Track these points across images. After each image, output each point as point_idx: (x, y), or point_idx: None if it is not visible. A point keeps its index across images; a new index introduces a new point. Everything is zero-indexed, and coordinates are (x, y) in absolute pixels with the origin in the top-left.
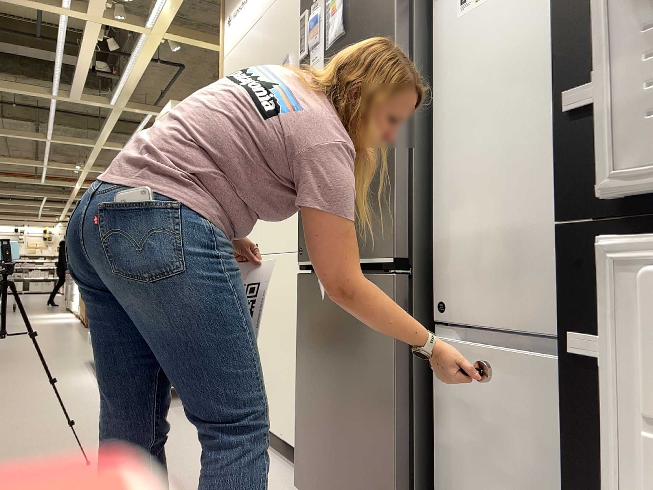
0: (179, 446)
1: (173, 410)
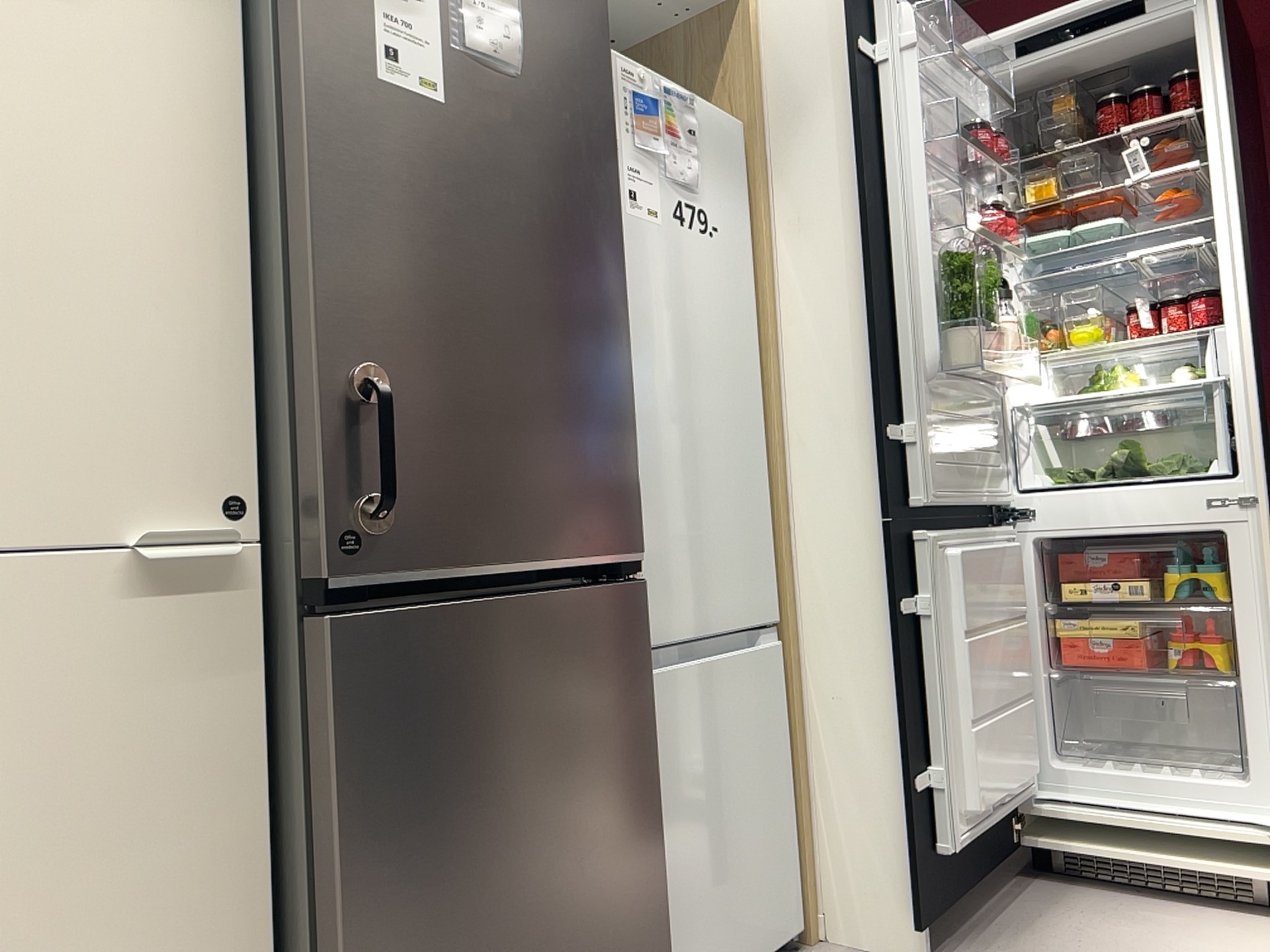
0: None
1: None
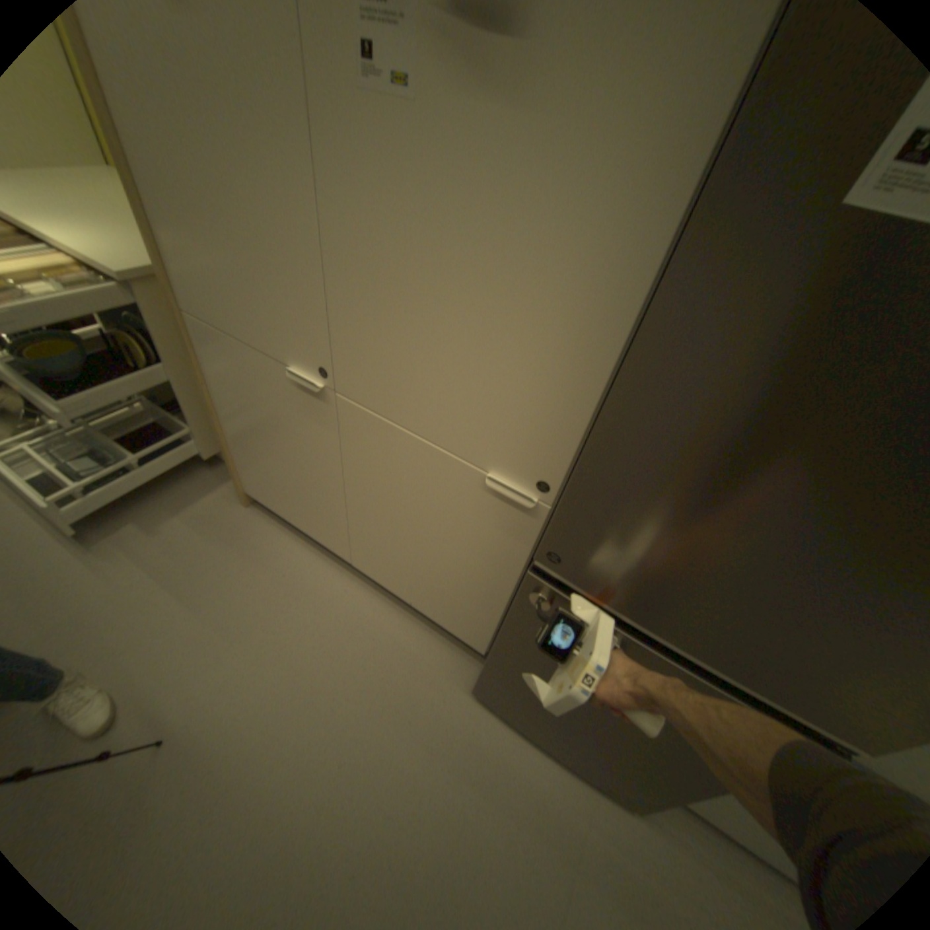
0: (261, 624)
1: (185, 521)
